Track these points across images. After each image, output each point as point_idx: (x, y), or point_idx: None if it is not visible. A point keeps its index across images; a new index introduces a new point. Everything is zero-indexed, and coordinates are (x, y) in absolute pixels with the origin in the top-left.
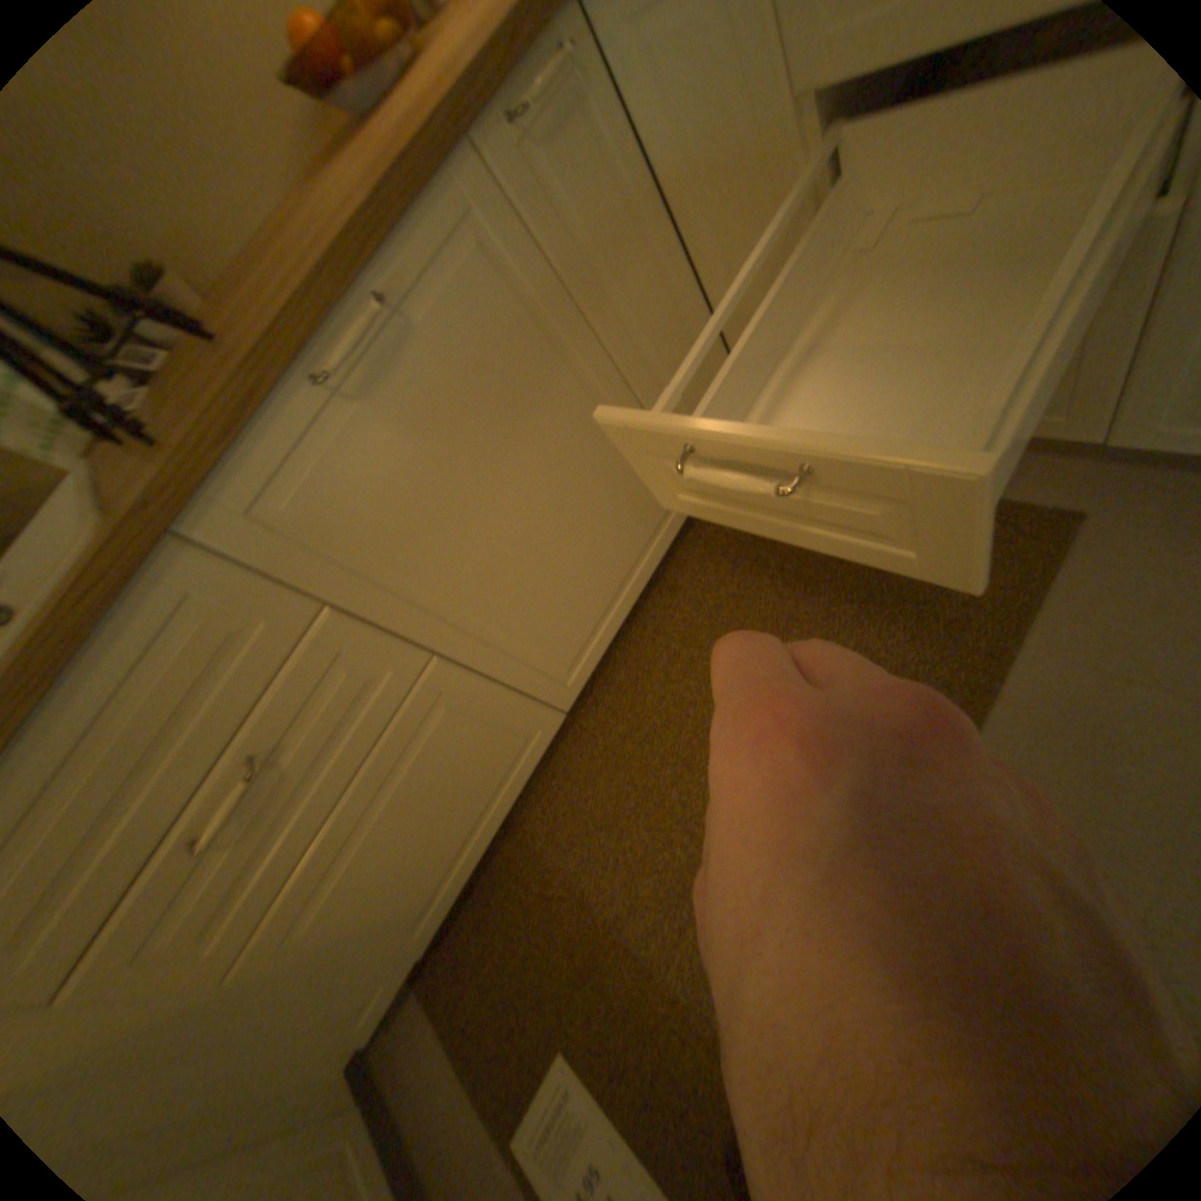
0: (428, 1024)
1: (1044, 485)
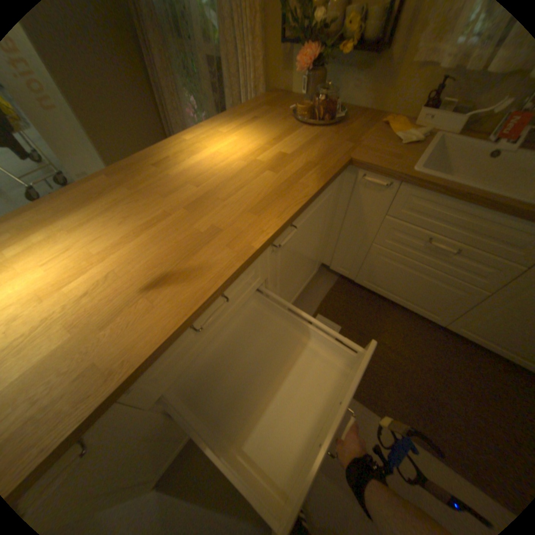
0: (332, 285)
1: None
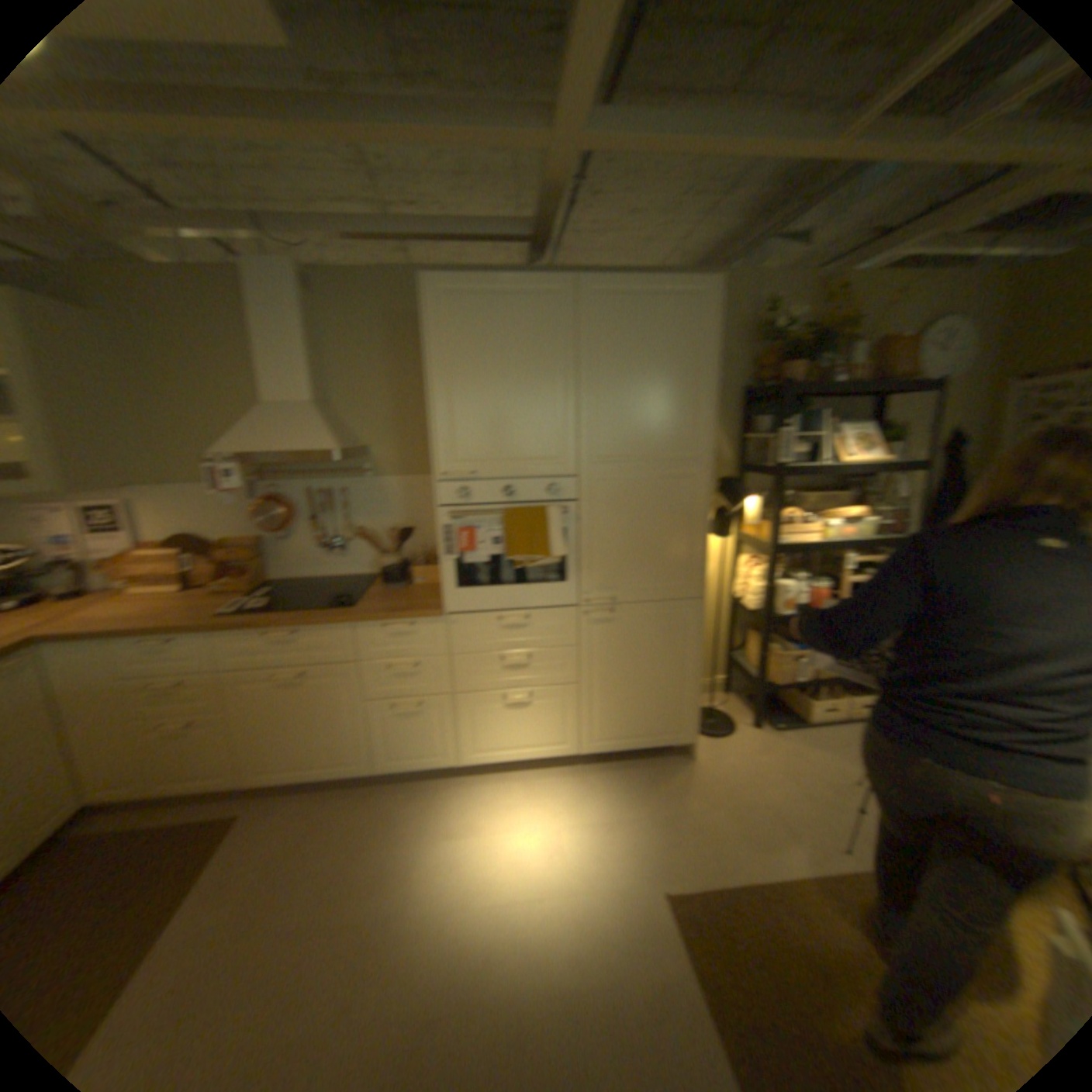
0: None
1: (231, 809)
